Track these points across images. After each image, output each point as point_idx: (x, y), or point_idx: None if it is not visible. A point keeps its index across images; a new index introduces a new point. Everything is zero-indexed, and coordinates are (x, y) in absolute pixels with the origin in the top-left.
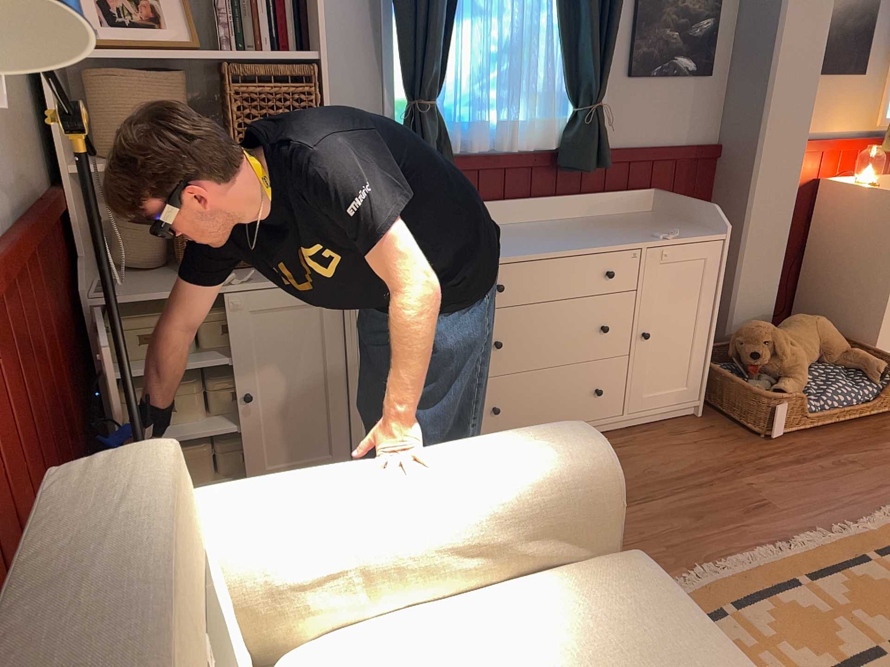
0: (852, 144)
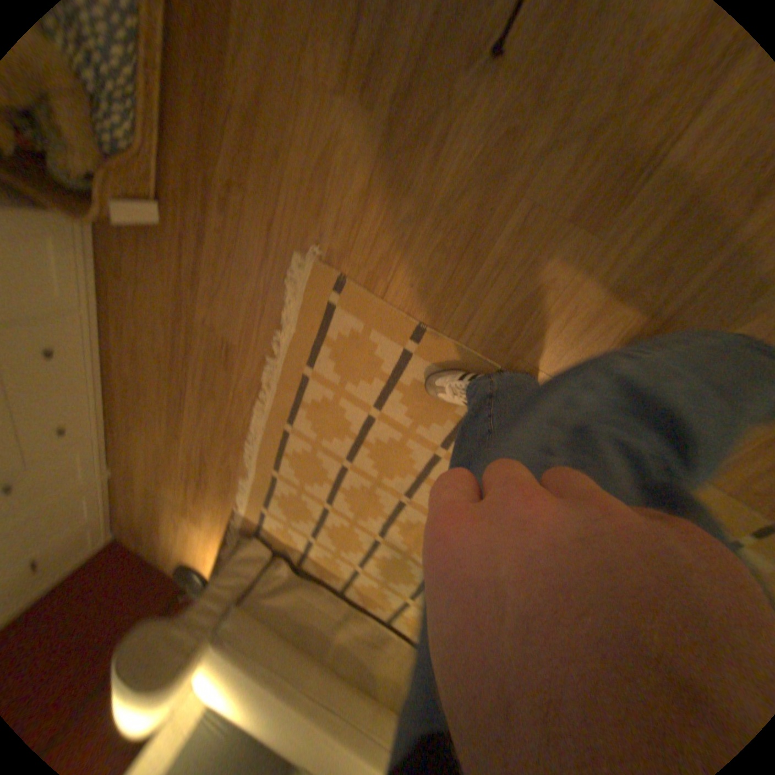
0: None
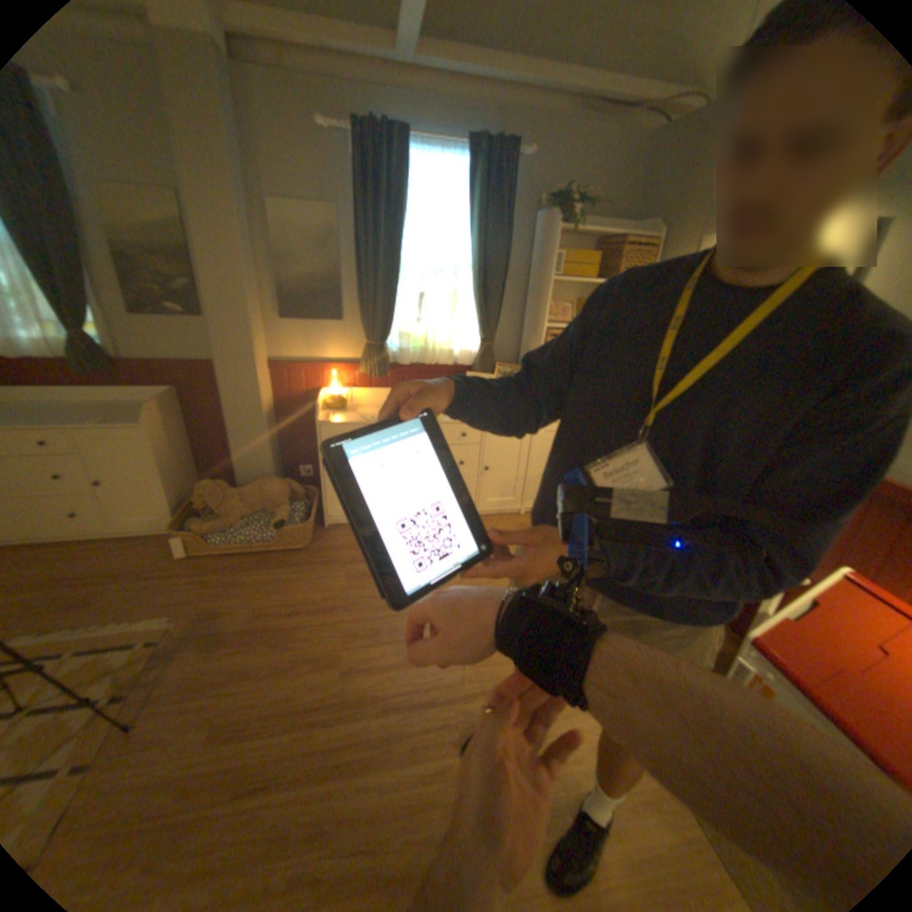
0: (340, 367)
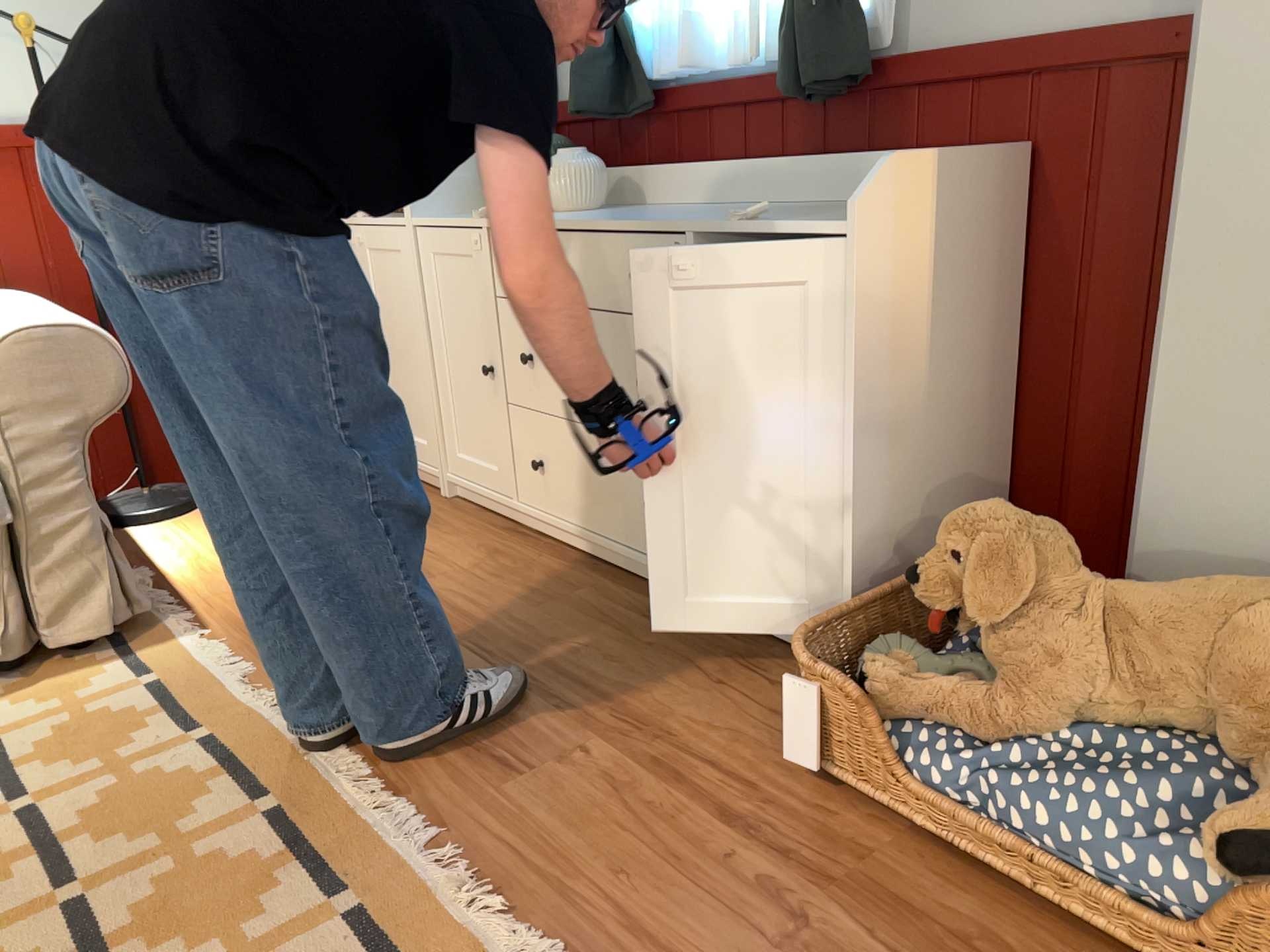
0: None
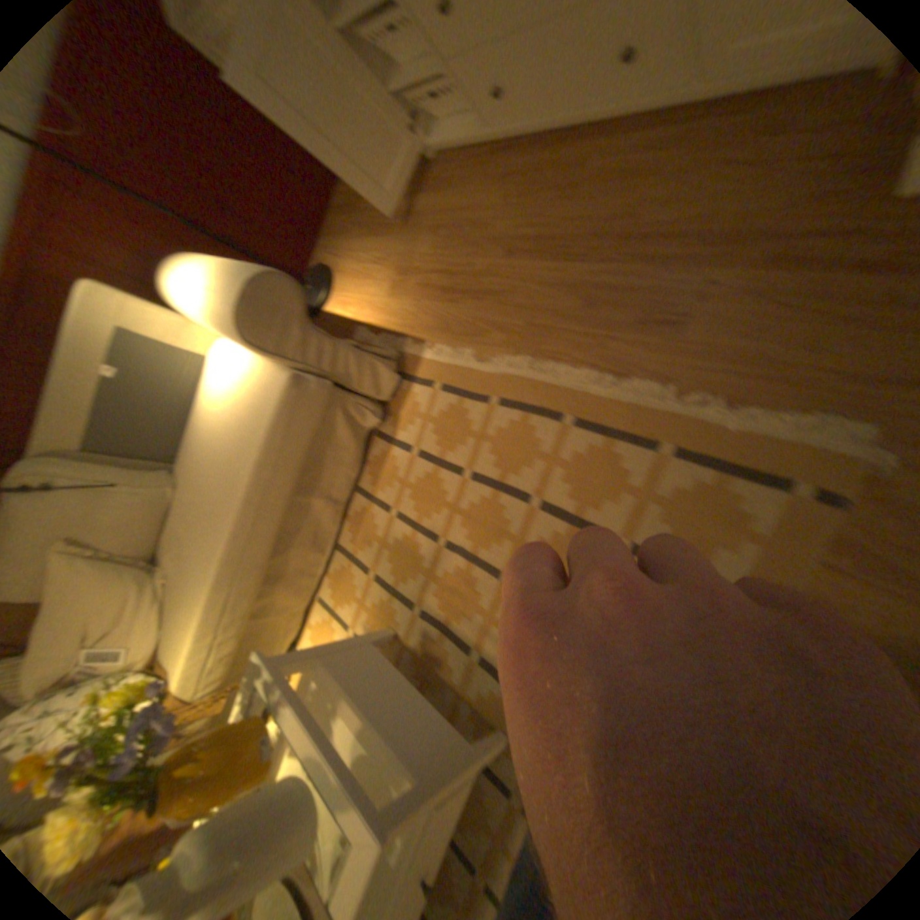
0: None
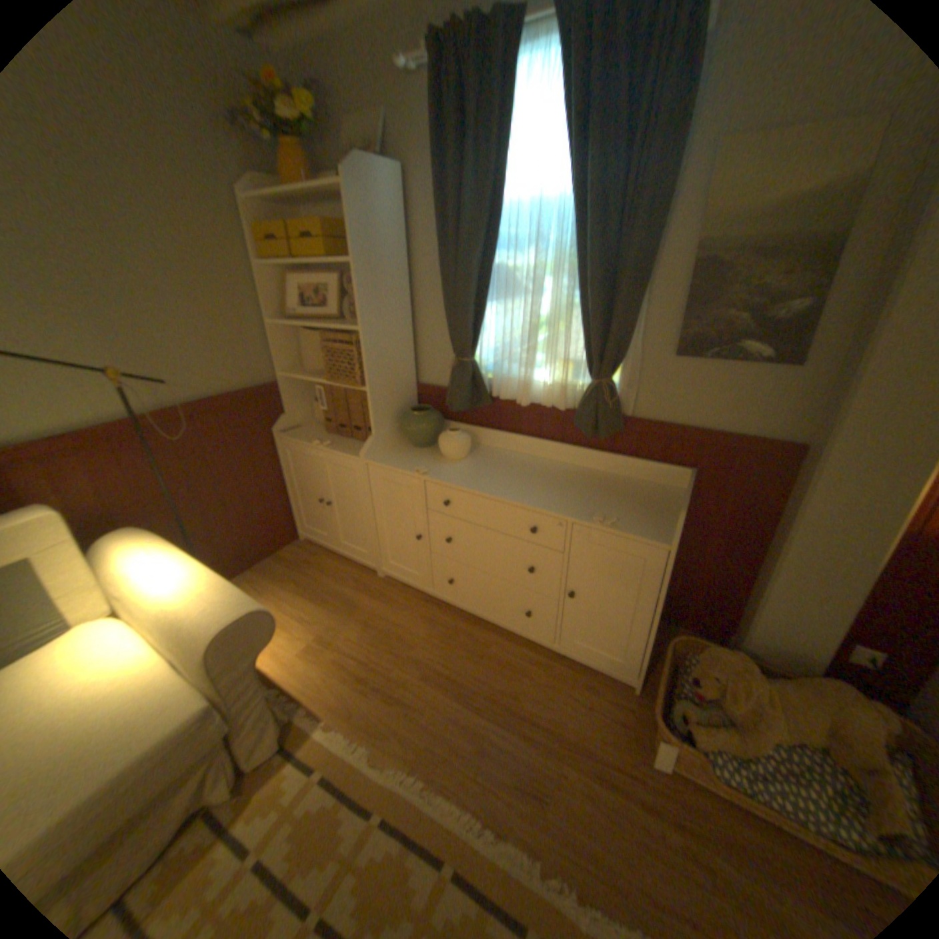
0: None
